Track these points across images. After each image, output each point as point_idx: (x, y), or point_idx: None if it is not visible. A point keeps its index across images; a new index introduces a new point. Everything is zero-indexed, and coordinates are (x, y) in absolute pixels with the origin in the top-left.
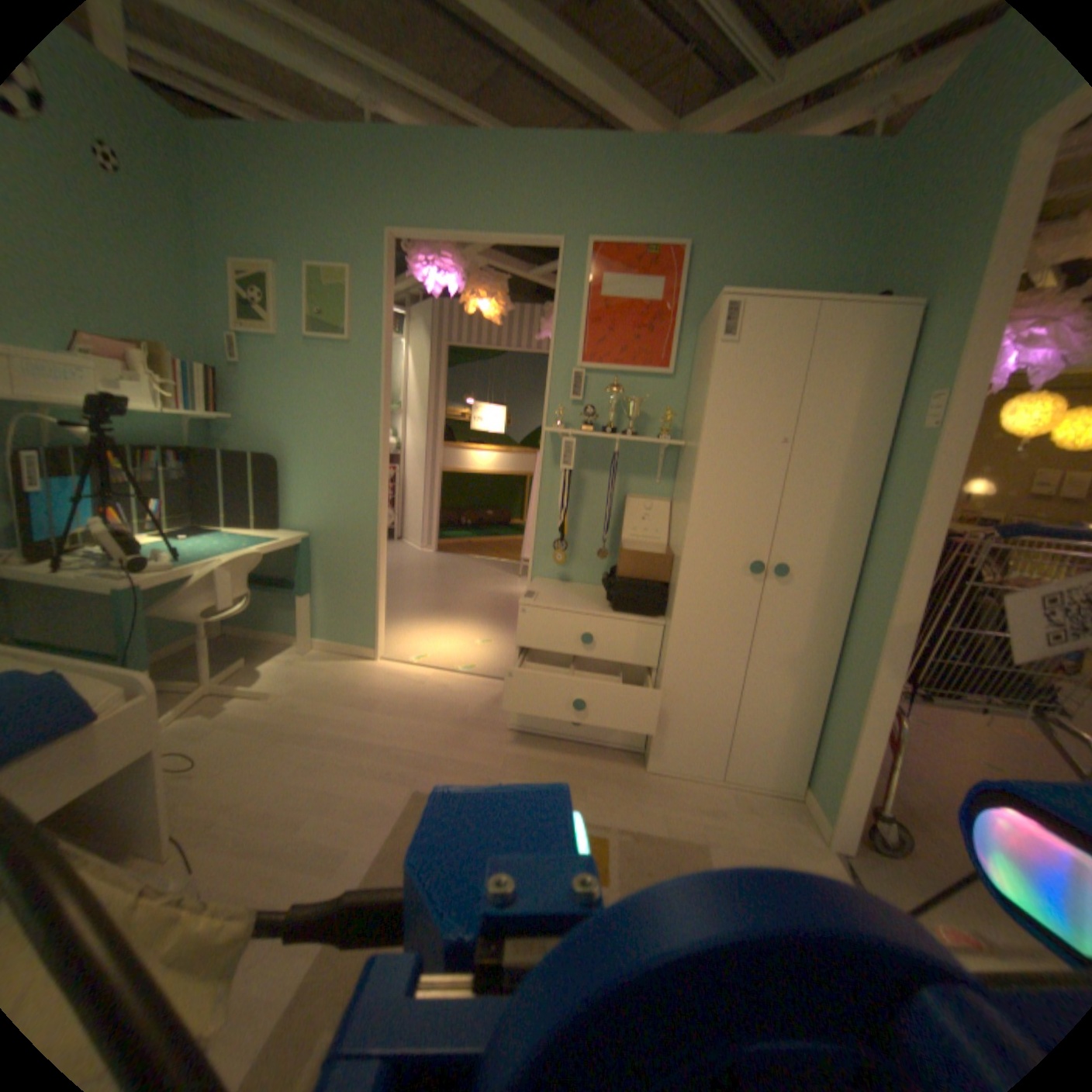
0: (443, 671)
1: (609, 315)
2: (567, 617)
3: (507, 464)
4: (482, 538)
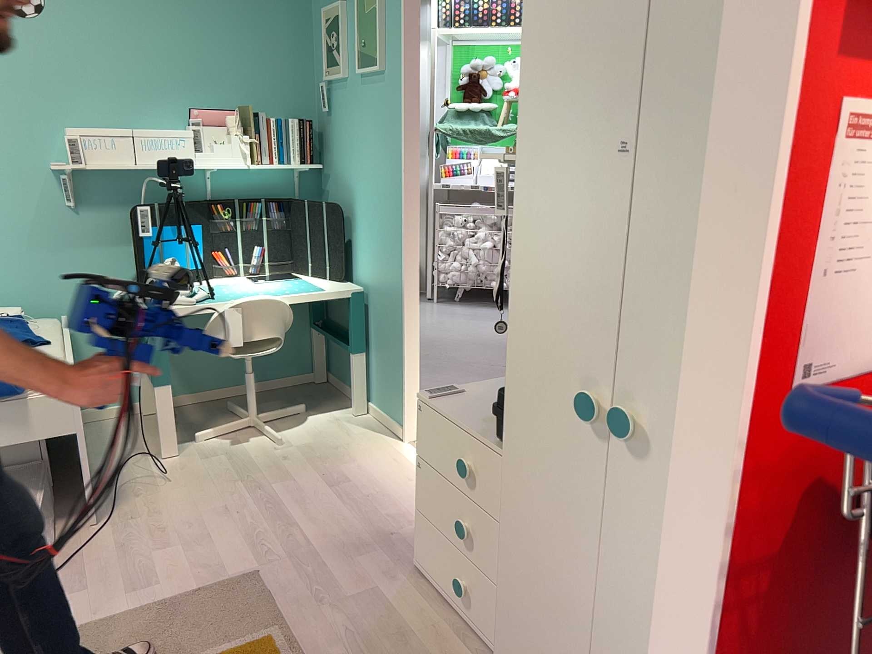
0: None
1: None
2: (453, 430)
3: None
4: None
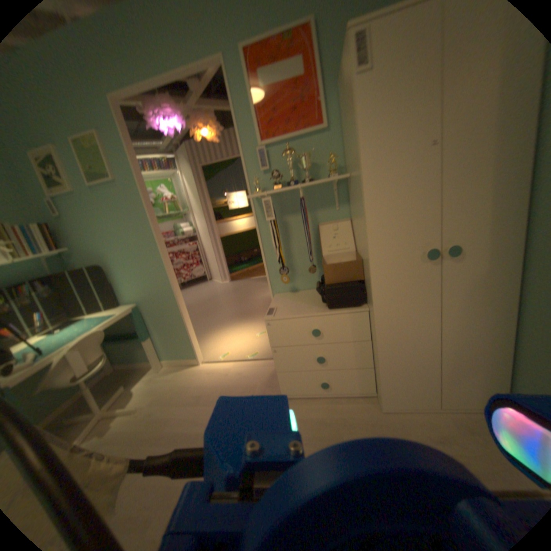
0: (239, 360)
1: (271, 97)
2: (299, 320)
3: None
4: (254, 264)
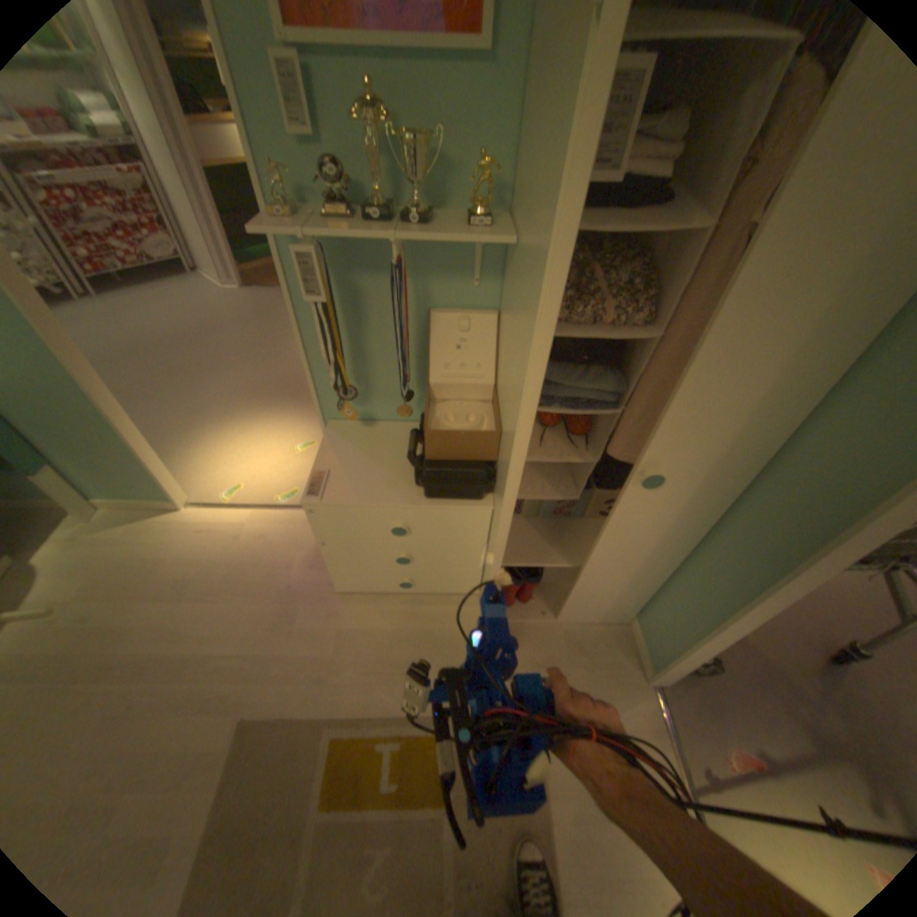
0: (261, 508)
1: None
2: (370, 511)
3: None
4: None
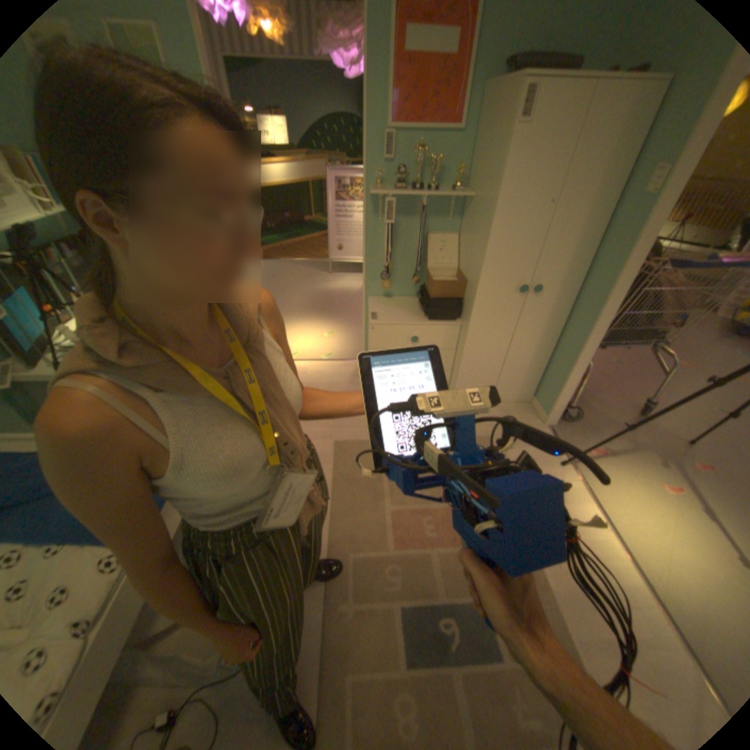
0: (314, 361)
1: (413, 71)
2: (401, 328)
3: (296, 172)
4: (289, 240)
